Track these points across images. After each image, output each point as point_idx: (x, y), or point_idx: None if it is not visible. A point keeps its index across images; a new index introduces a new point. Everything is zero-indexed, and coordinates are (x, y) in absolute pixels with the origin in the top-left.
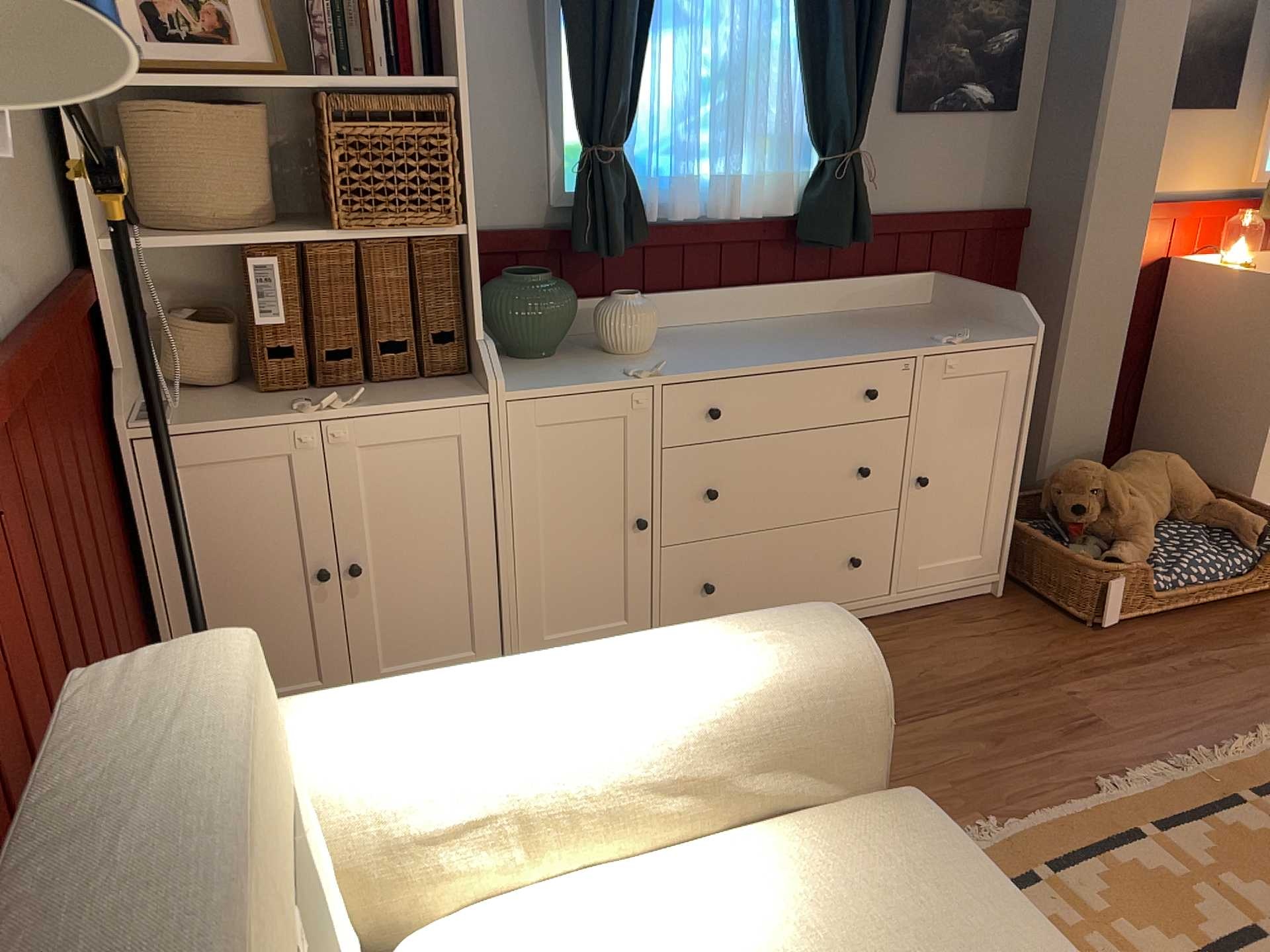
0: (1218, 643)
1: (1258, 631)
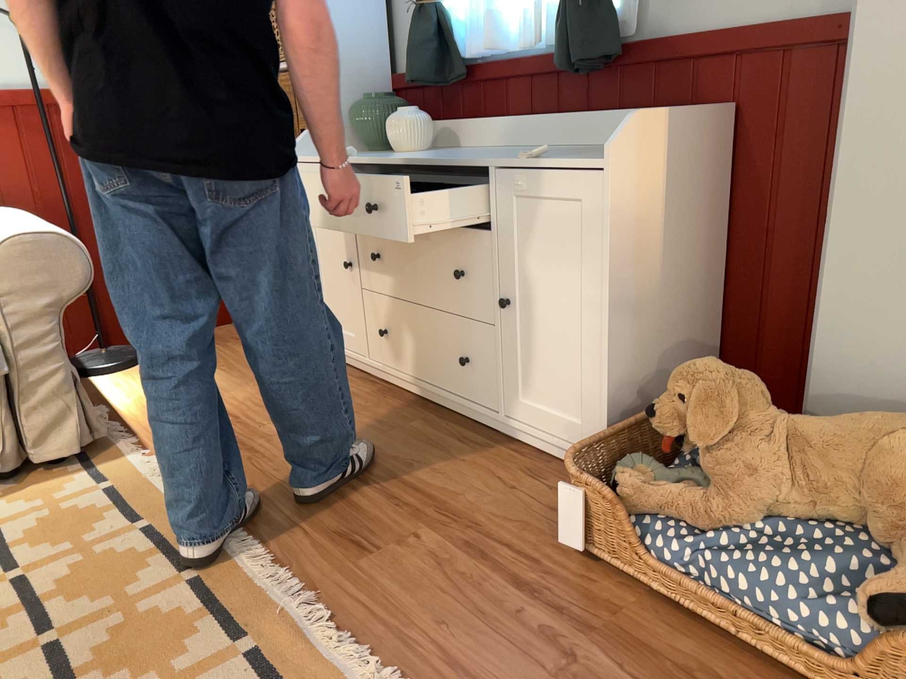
0: (635, 664)
1: None
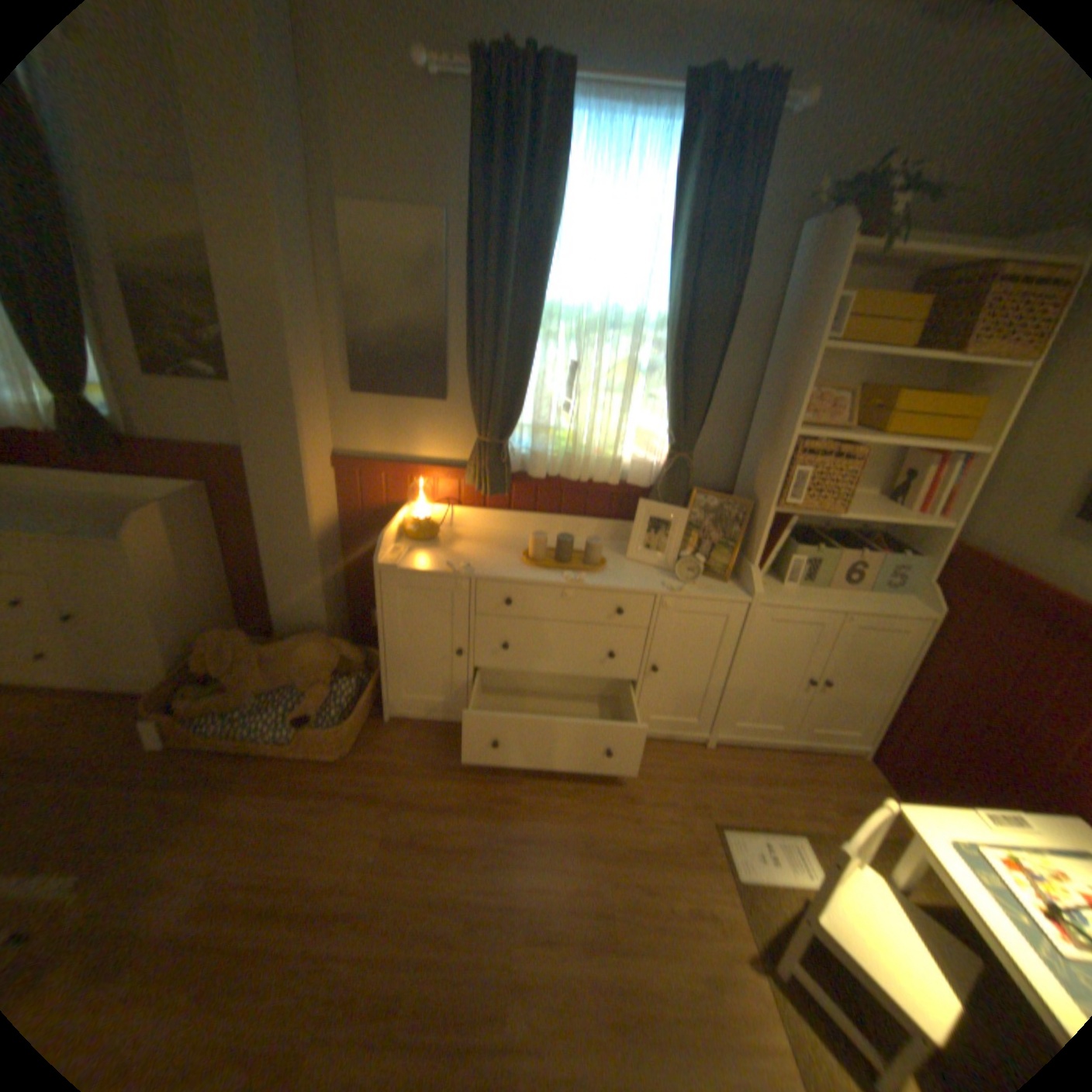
0: (197, 795)
1: (242, 797)
